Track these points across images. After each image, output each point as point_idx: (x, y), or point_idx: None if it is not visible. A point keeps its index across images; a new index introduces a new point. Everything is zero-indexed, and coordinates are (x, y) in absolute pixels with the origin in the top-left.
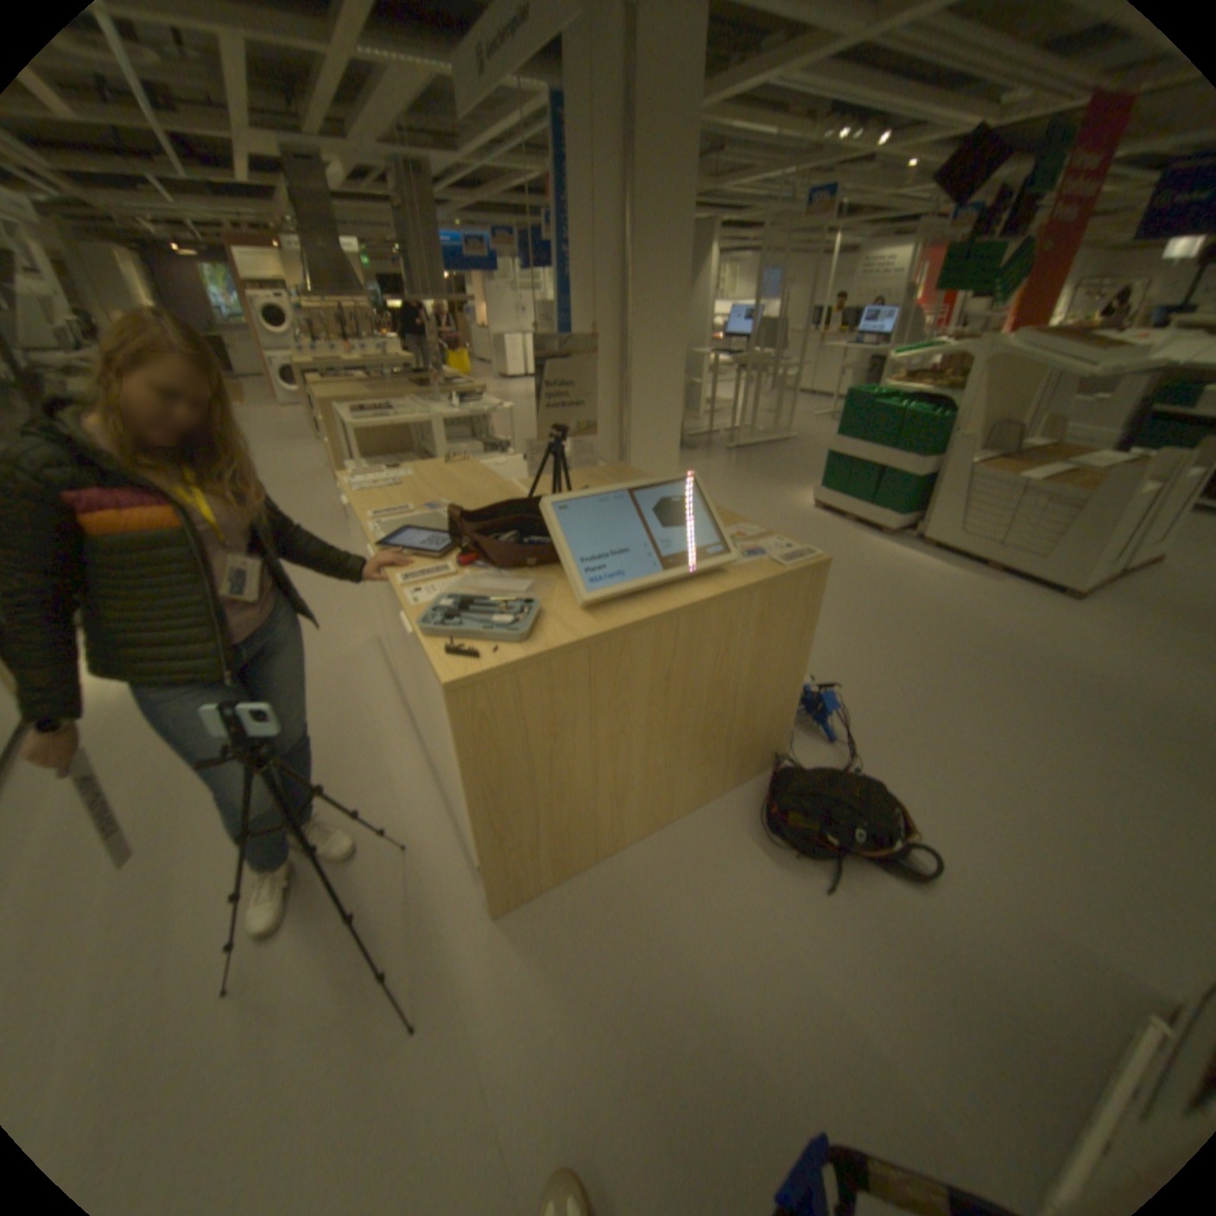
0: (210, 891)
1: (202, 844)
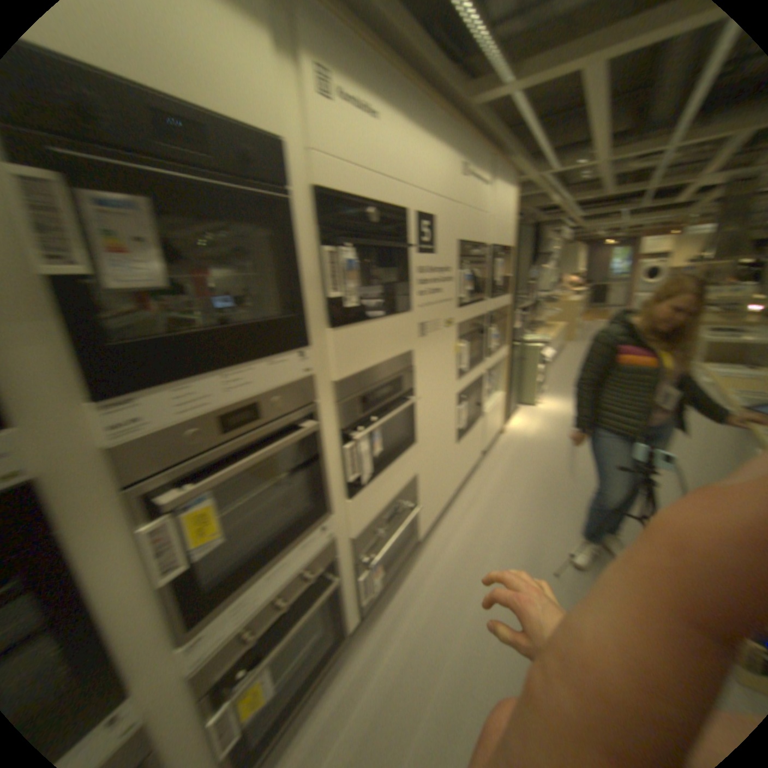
0: (557, 535)
1: (556, 514)
